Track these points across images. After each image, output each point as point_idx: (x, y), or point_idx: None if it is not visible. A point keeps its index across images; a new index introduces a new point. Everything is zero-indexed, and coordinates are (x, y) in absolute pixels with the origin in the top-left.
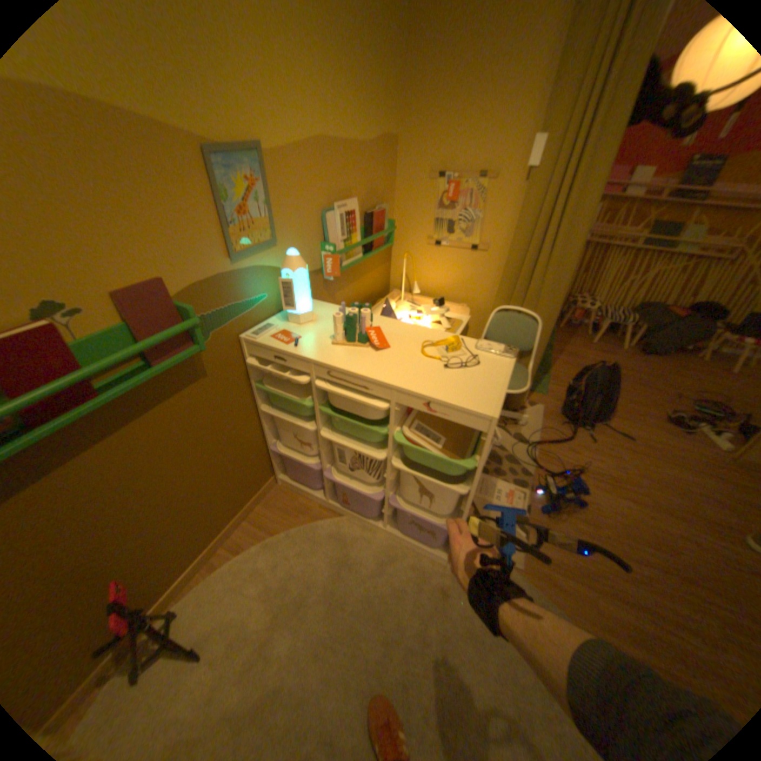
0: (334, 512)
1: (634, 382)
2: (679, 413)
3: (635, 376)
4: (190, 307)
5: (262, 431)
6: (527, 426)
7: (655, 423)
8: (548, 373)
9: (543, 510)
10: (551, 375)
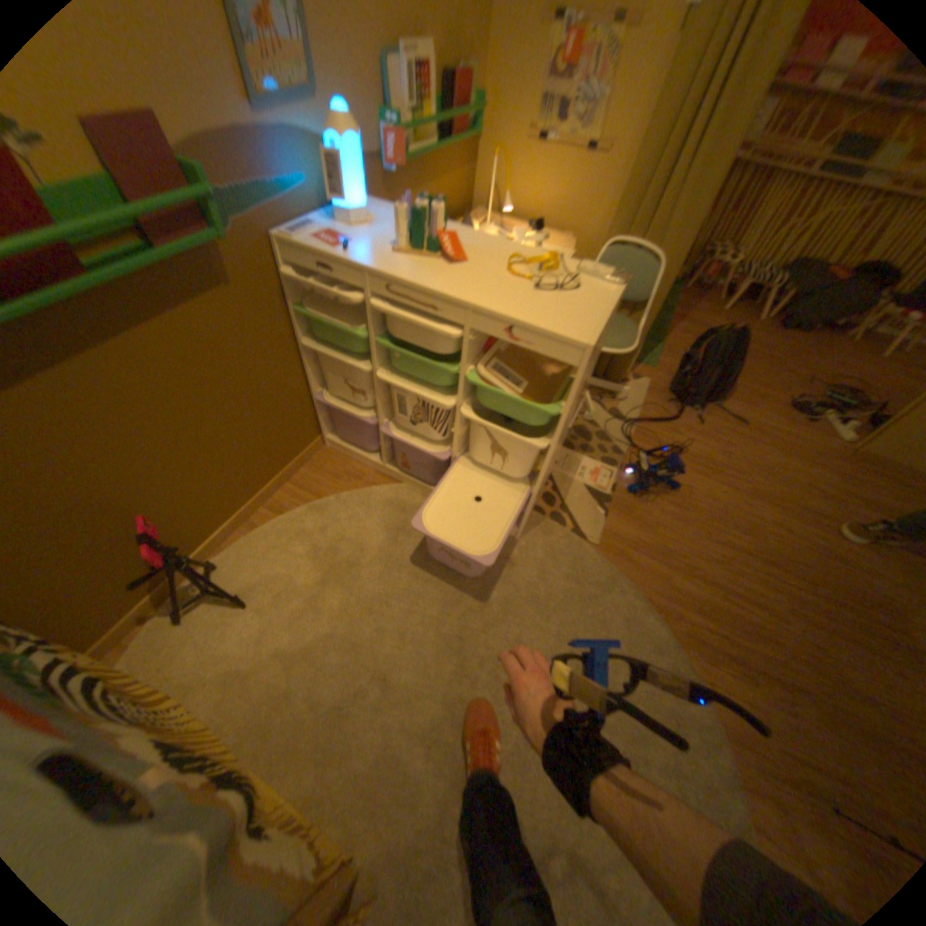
0: (392, 479)
1: (763, 360)
2: (806, 398)
3: (765, 353)
4: (199, 173)
5: (305, 377)
6: (625, 402)
7: (775, 408)
8: (661, 343)
9: (629, 490)
10: (664, 345)
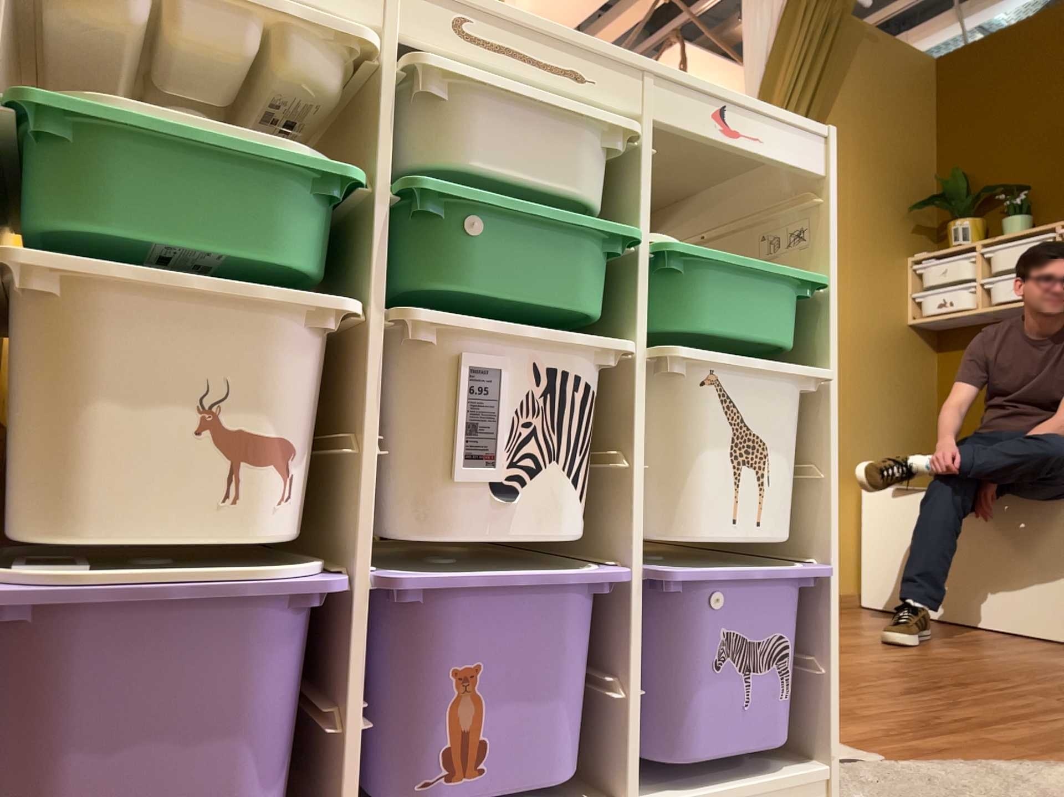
0: None
1: None
2: None
3: None
4: None
5: None
6: None
7: None
8: None
9: None
10: None
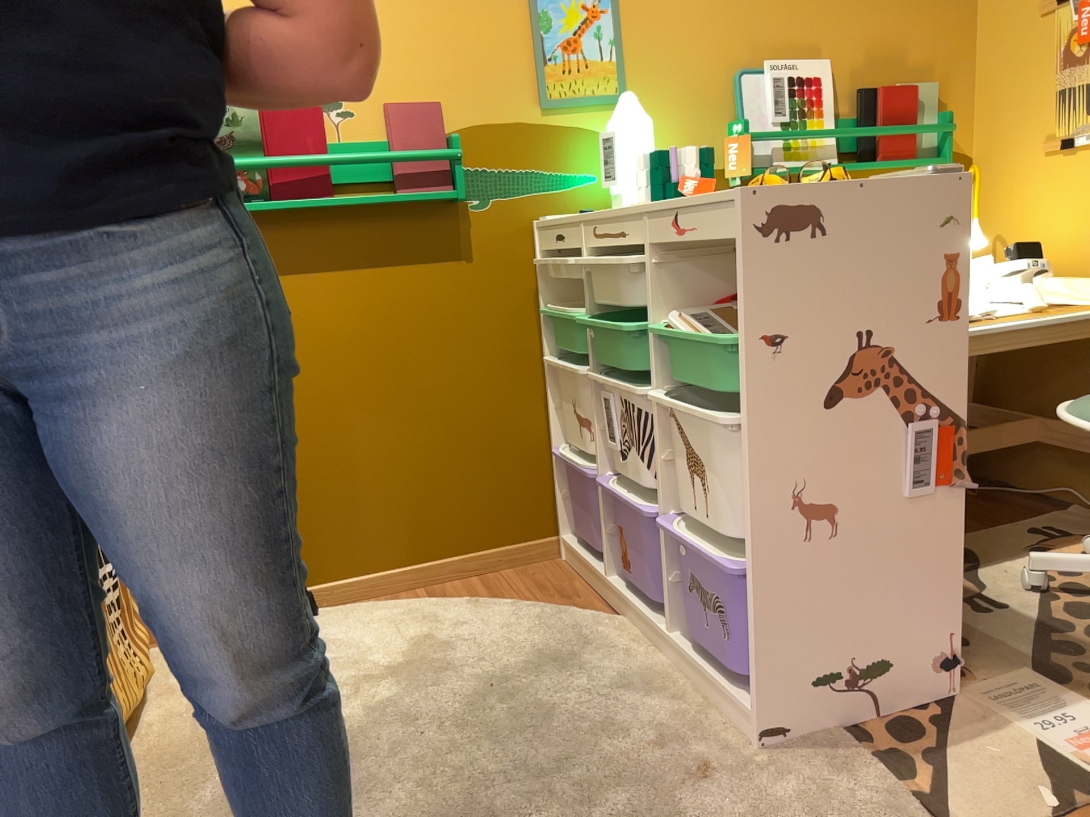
0: (612, 610)
1: None
2: None
3: None
4: (468, 151)
5: (548, 417)
6: None
7: None
8: None
9: None
10: None
